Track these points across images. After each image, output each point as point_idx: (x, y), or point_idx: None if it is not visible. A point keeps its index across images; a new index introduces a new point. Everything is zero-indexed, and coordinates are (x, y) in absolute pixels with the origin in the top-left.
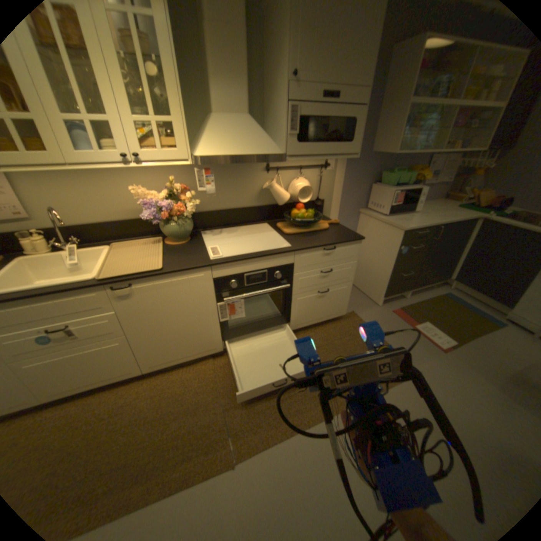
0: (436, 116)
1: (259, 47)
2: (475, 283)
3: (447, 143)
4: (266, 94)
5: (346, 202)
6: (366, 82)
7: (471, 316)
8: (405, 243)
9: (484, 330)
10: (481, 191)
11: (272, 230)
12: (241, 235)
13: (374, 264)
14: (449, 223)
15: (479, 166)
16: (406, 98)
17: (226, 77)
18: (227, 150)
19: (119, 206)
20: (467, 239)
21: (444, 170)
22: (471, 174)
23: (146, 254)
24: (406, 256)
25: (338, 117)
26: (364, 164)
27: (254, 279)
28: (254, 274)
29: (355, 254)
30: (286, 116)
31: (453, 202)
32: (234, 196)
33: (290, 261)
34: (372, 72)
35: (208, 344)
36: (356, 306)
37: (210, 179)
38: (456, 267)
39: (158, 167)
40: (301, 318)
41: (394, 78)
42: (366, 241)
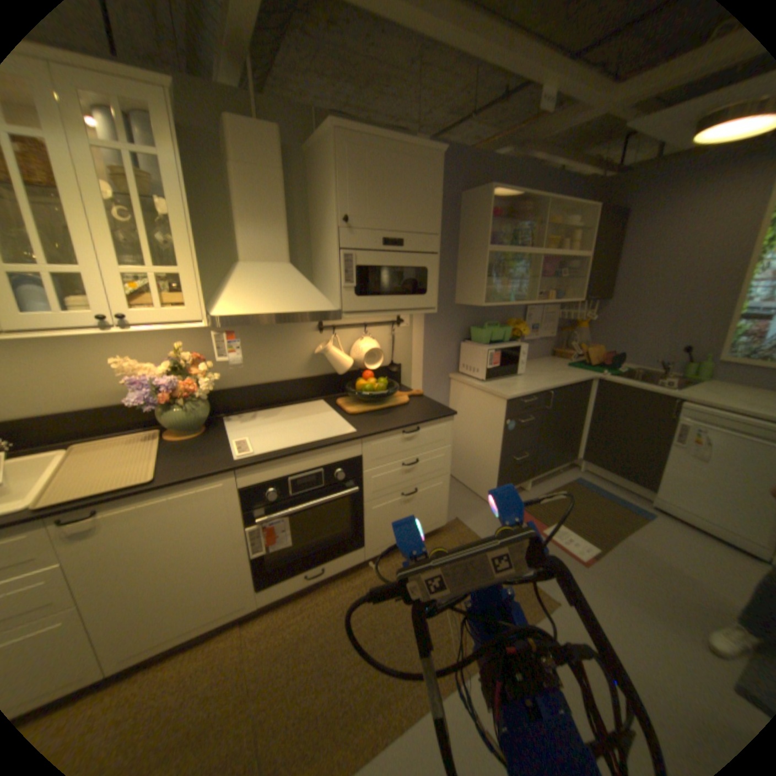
0: (521, 266)
1: (302, 192)
2: (606, 463)
3: (539, 295)
4: (313, 241)
5: (429, 367)
6: (433, 231)
7: (611, 509)
8: (510, 416)
9: (629, 528)
10: (590, 348)
11: (330, 410)
12: (285, 419)
13: (476, 448)
14: (559, 389)
15: (581, 320)
16: (483, 247)
17: (259, 222)
18: (260, 308)
19: (90, 388)
20: (585, 406)
21: (543, 324)
22: (575, 329)
23: (129, 459)
24: (514, 434)
25: (404, 268)
26: (446, 320)
27: (303, 484)
28: (303, 477)
29: (447, 436)
30: (339, 268)
31: (561, 362)
32: (273, 366)
33: (356, 453)
34: (438, 221)
35: (230, 601)
36: (460, 510)
37: (238, 345)
38: (580, 443)
39: (159, 331)
40: (381, 538)
41: (466, 226)
42: (463, 417)
